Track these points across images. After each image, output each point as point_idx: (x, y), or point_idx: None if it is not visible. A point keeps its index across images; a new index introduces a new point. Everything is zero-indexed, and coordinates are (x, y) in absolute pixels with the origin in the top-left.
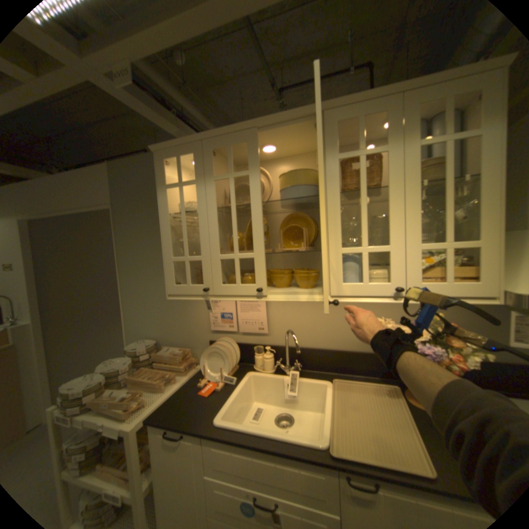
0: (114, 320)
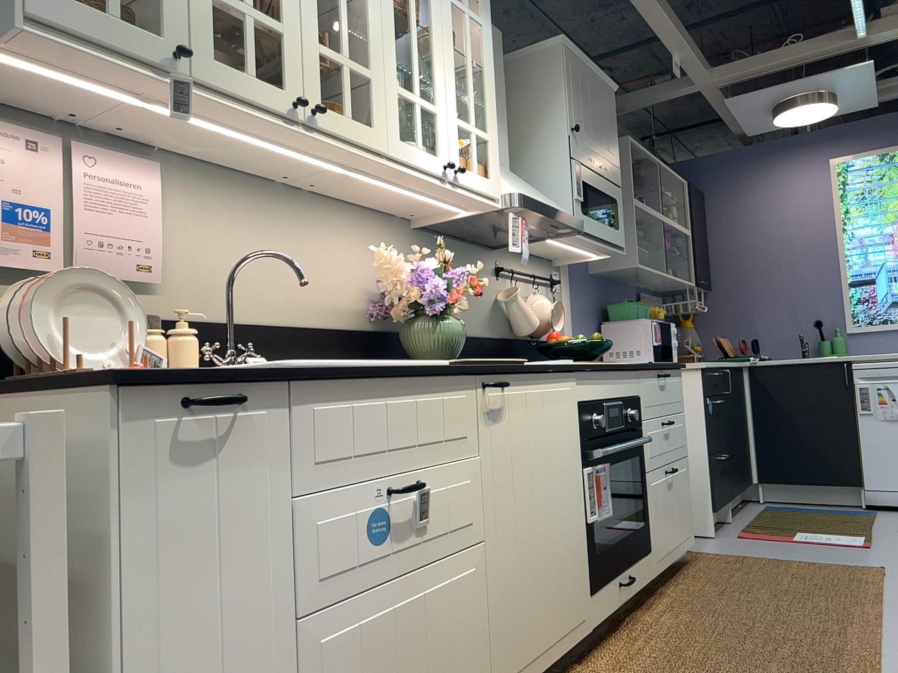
0: None
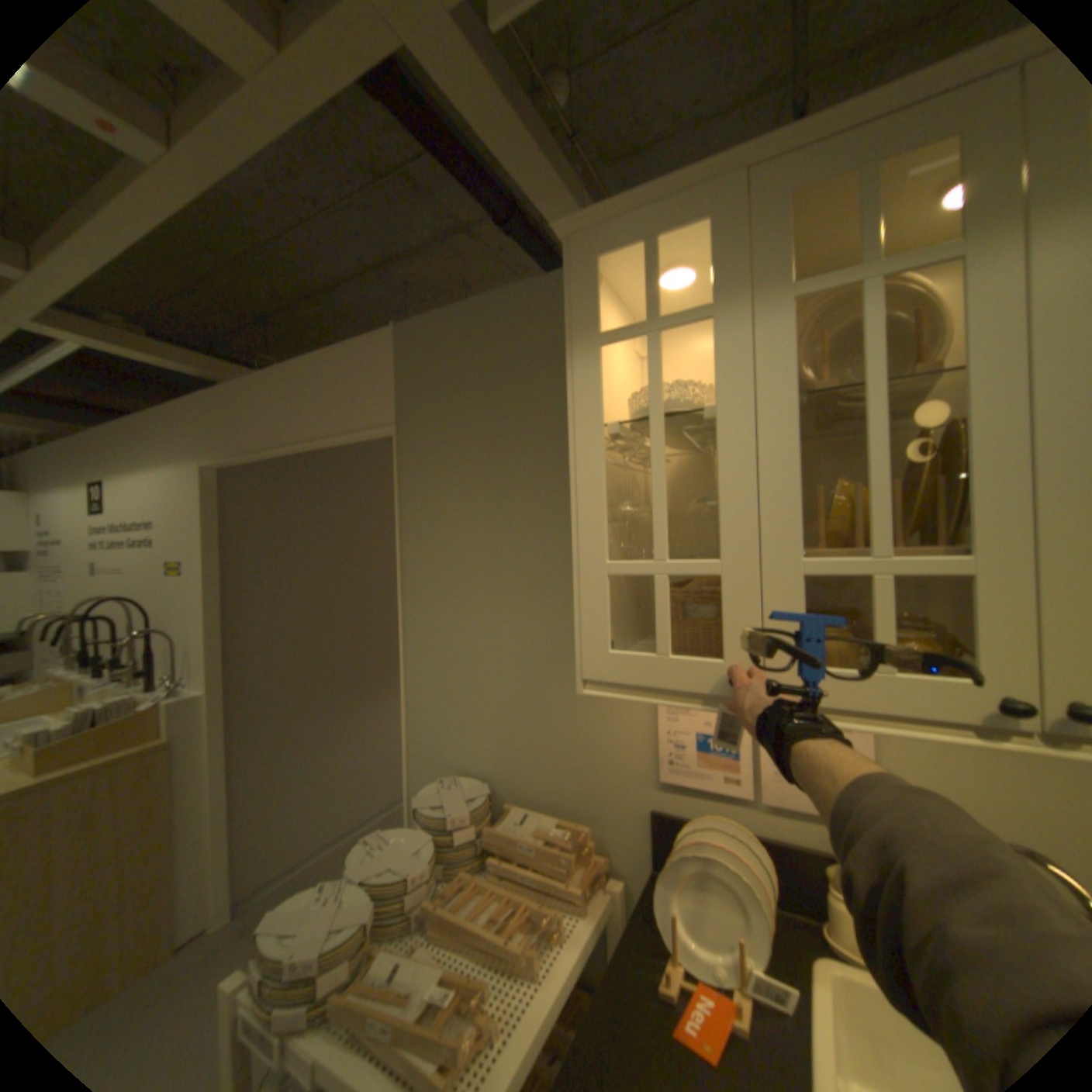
0: (363, 696)
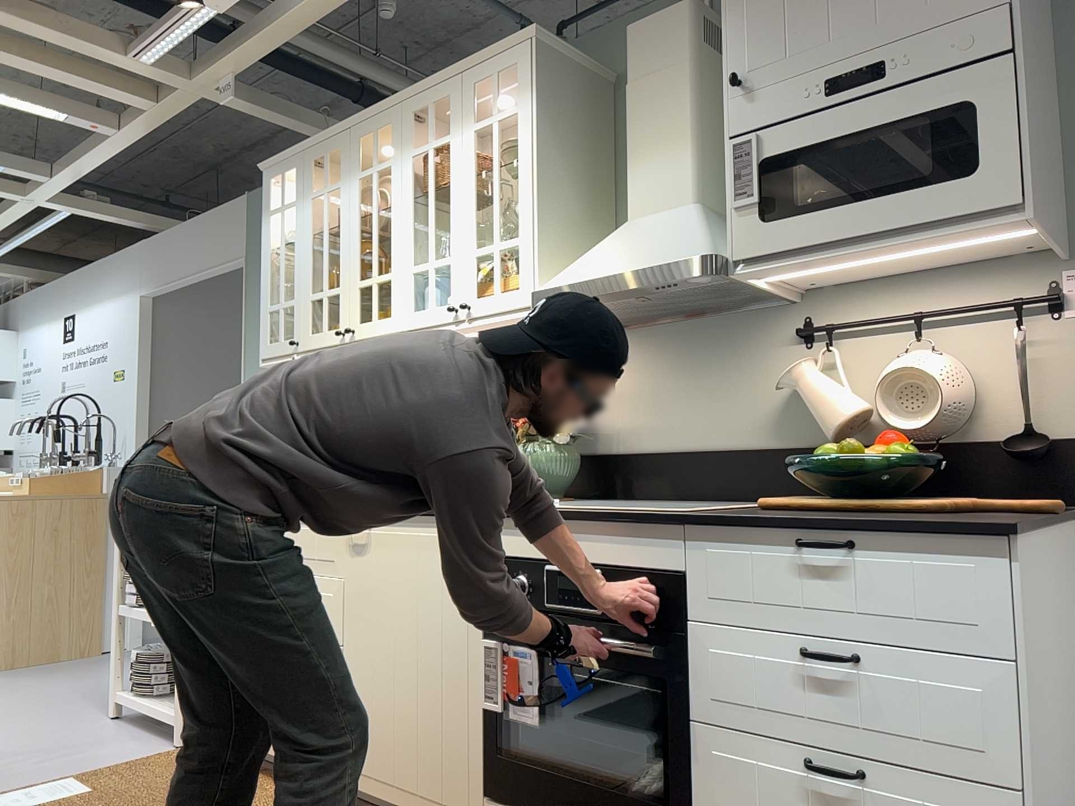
0: None
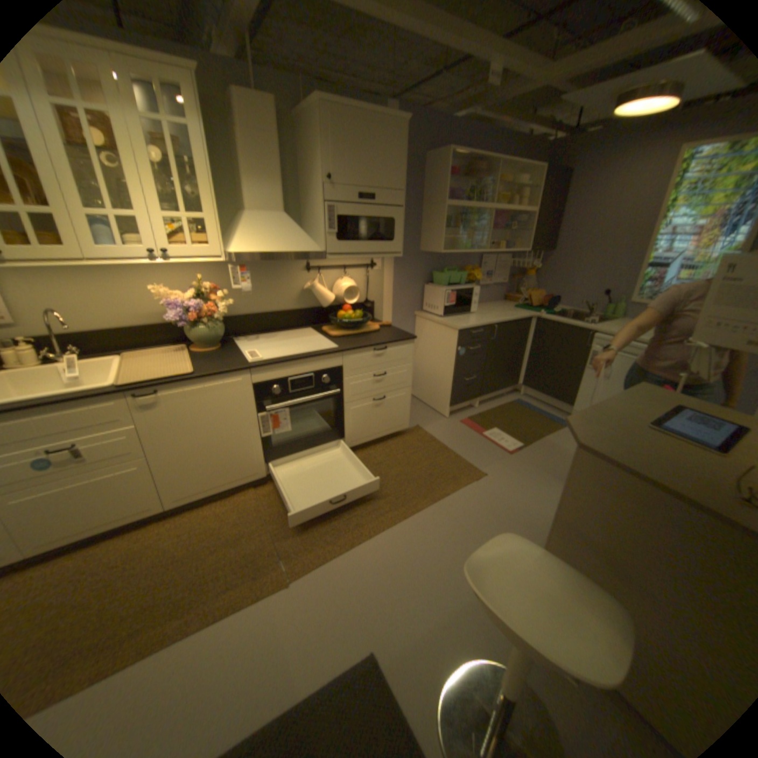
0: None
